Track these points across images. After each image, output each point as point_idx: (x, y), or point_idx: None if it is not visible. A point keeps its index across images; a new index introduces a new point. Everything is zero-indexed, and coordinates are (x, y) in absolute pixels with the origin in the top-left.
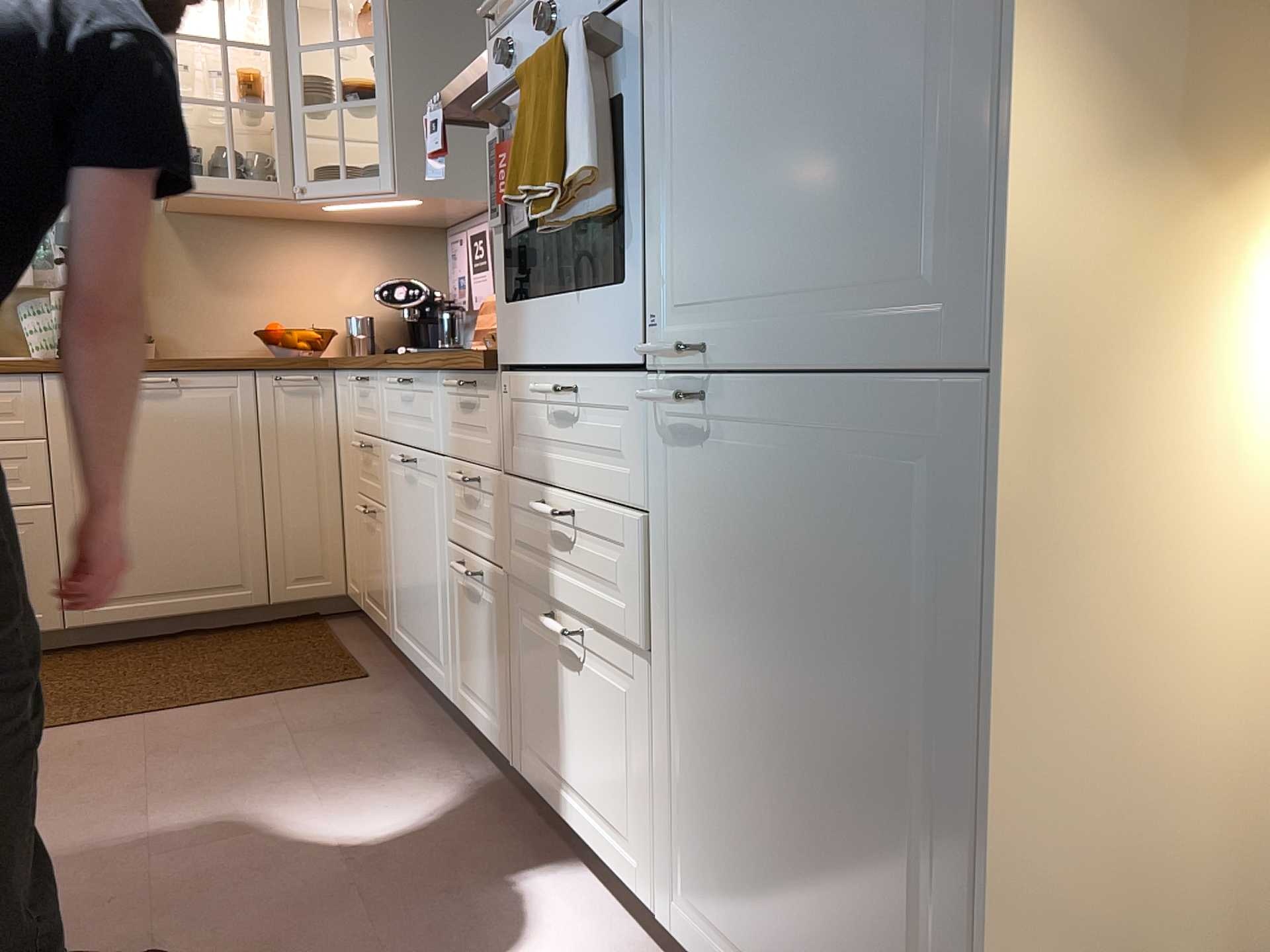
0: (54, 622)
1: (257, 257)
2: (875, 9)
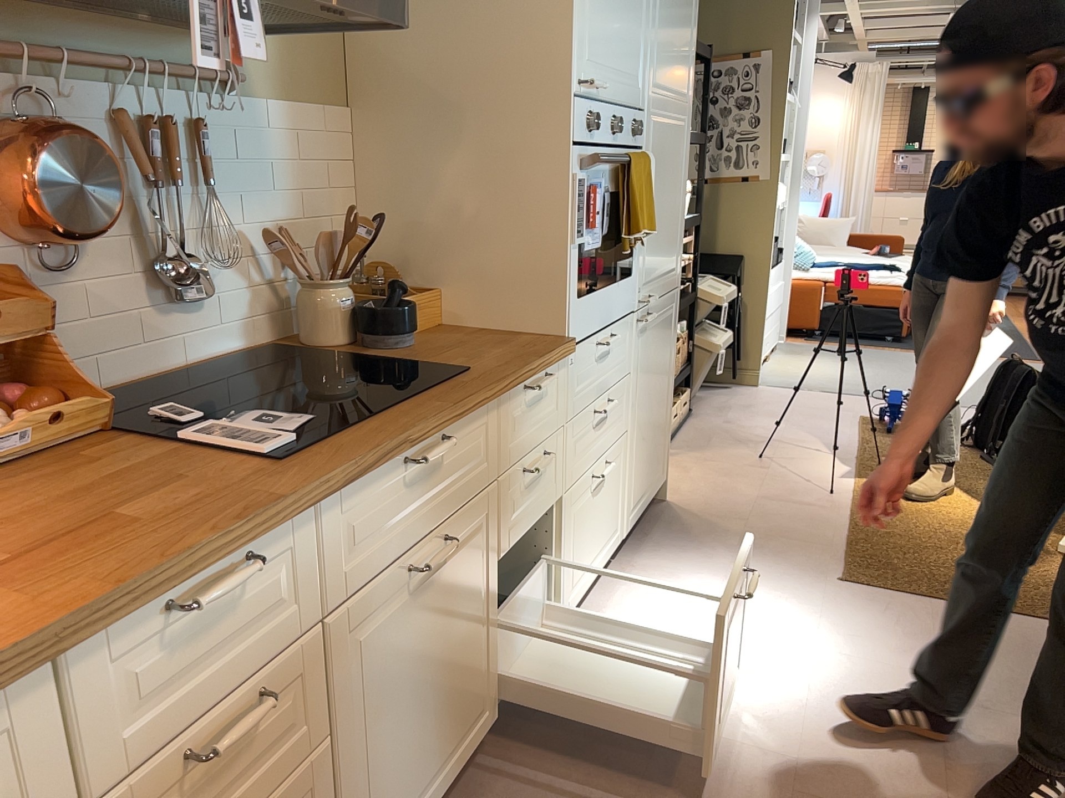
0: None
1: None
2: (675, 199)
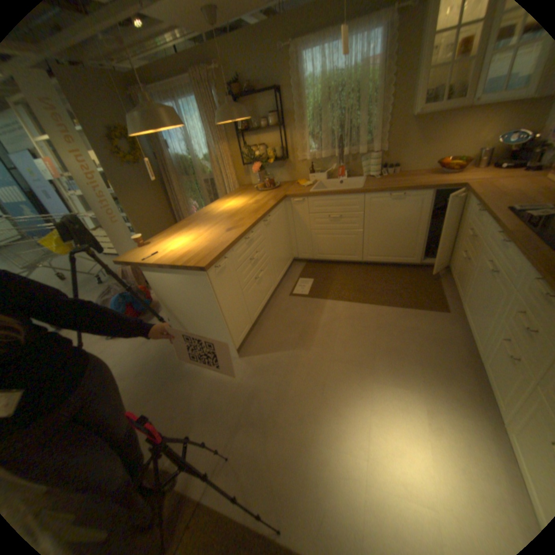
0: (360, 259)
1: (446, 126)
2: None
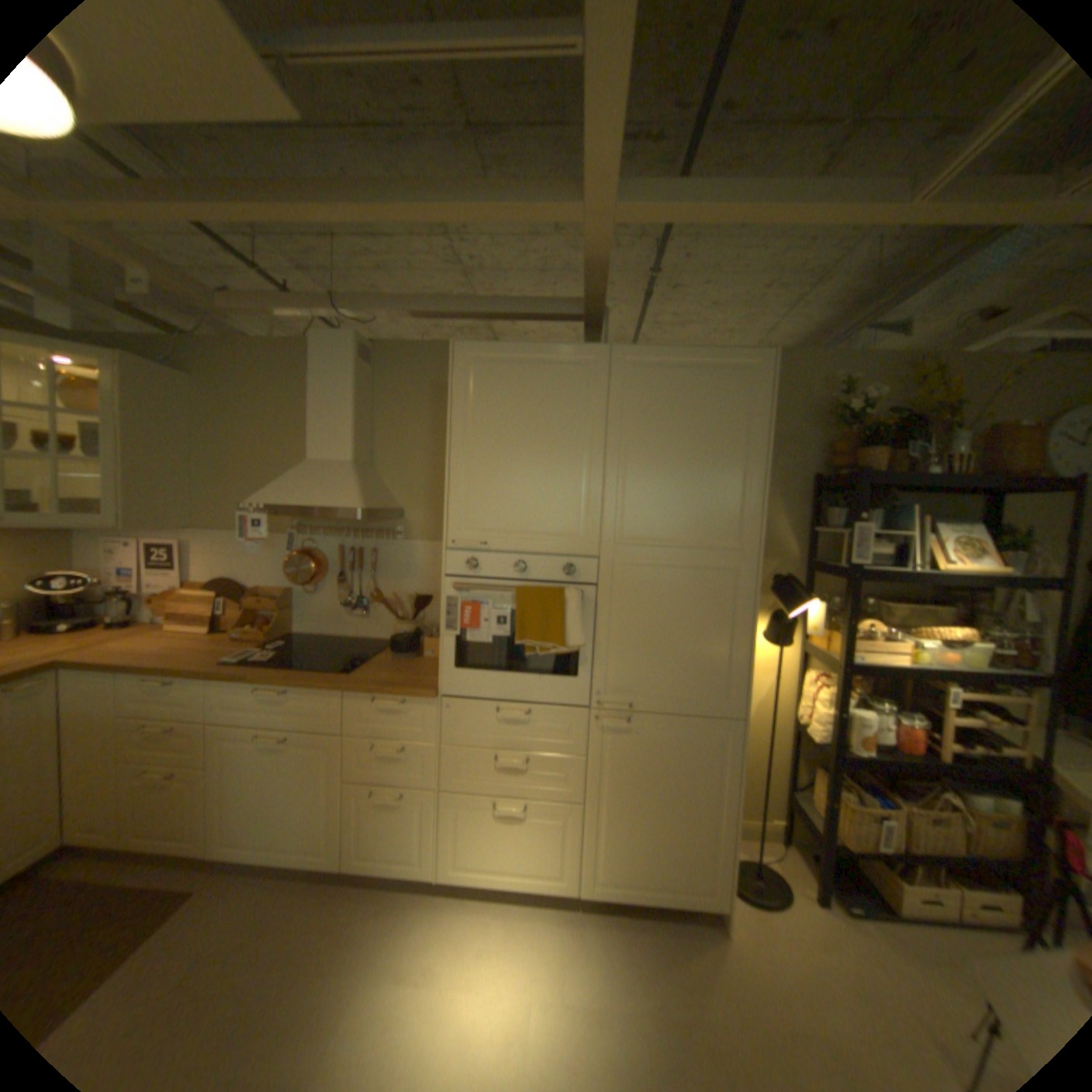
0: None
1: None
2: (705, 633)
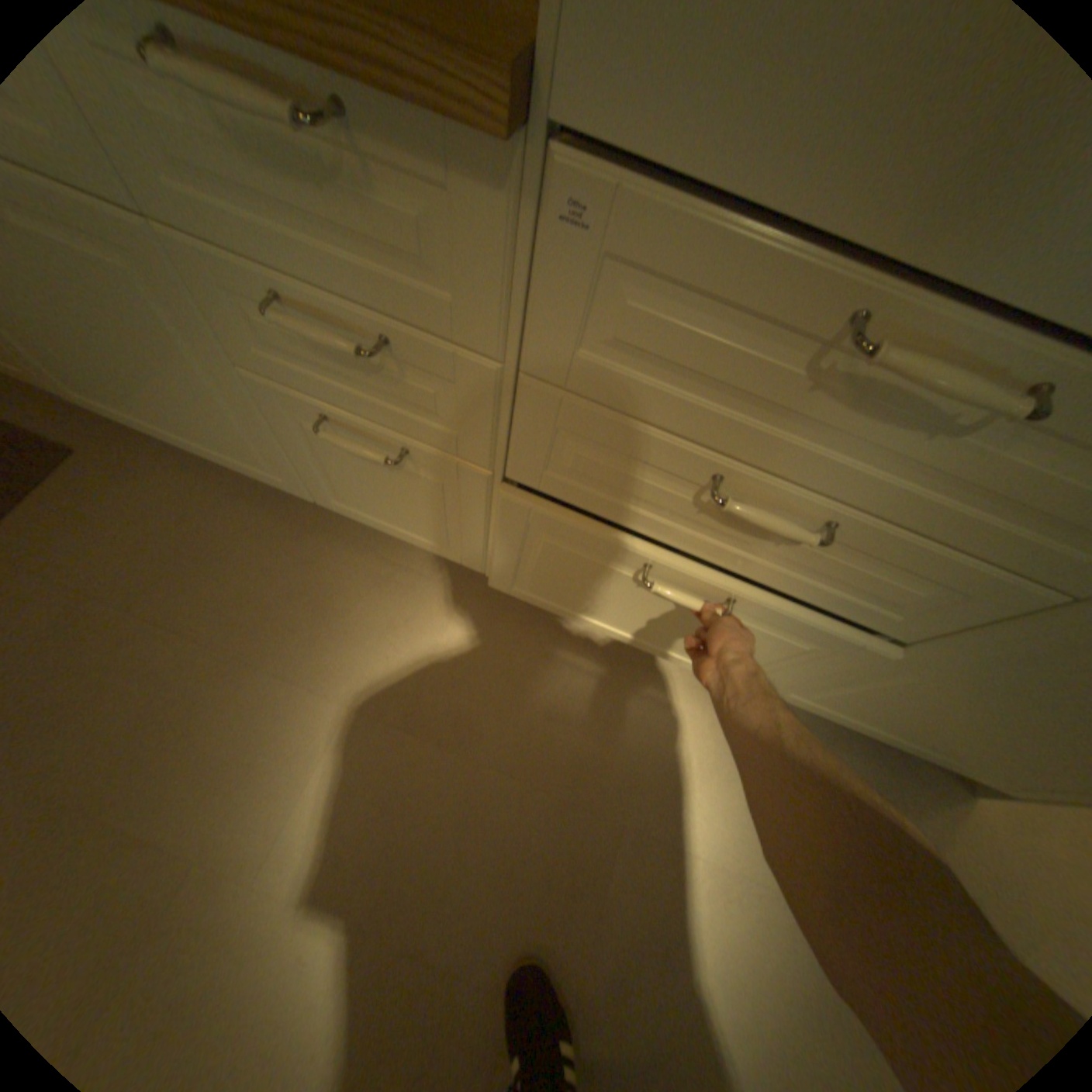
0: None
1: None
2: None
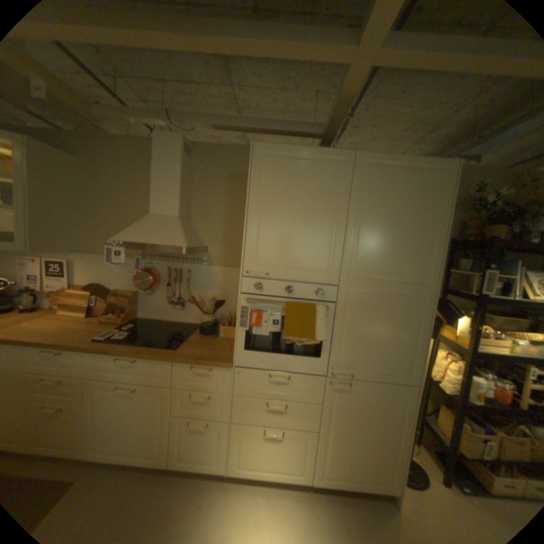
0: None
1: None
2: (401, 335)
